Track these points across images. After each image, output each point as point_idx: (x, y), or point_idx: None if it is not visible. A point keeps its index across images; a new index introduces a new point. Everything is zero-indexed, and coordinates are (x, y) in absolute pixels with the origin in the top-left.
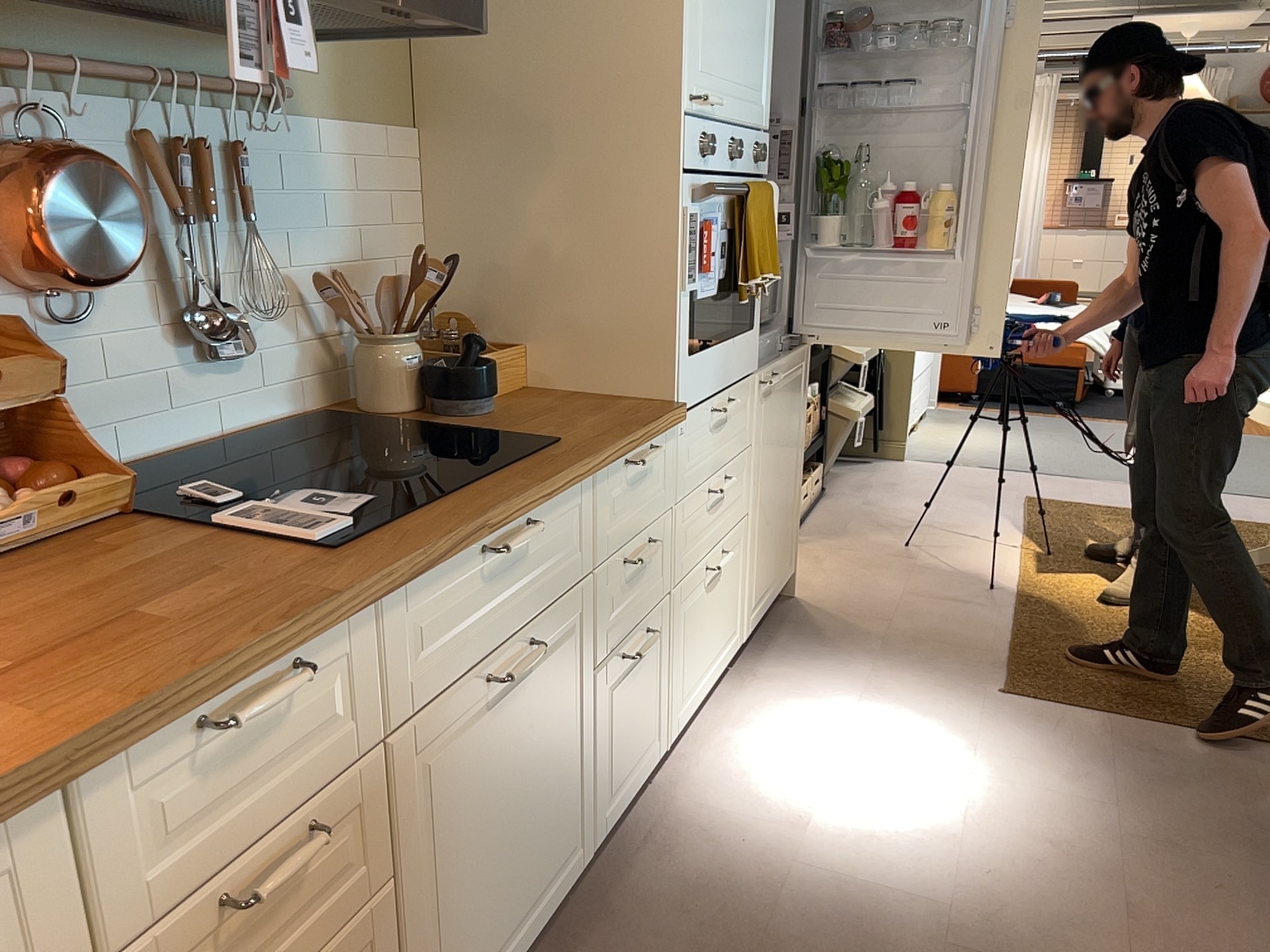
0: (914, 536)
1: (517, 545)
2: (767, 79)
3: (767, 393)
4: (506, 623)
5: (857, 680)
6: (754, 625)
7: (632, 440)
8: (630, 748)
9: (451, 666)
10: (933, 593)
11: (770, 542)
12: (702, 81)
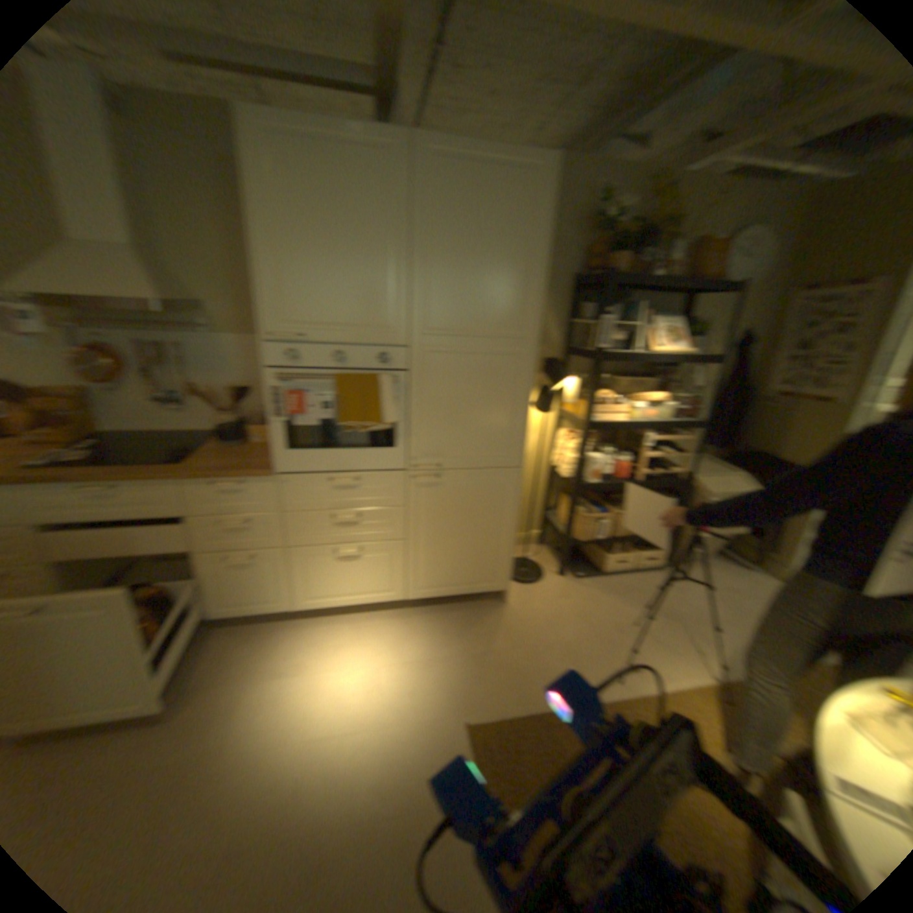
0: (660, 626)
1: (110, 491)
2: (402, 315)
3: (433, 484)
4: (113, 515)
5: (432, 657)
6: (429, 598)
7: (207, 474)
8: (247, 596)
9: (74, 517)
10: (579, 659)
11: (452, 563)
12: (290, 323)
